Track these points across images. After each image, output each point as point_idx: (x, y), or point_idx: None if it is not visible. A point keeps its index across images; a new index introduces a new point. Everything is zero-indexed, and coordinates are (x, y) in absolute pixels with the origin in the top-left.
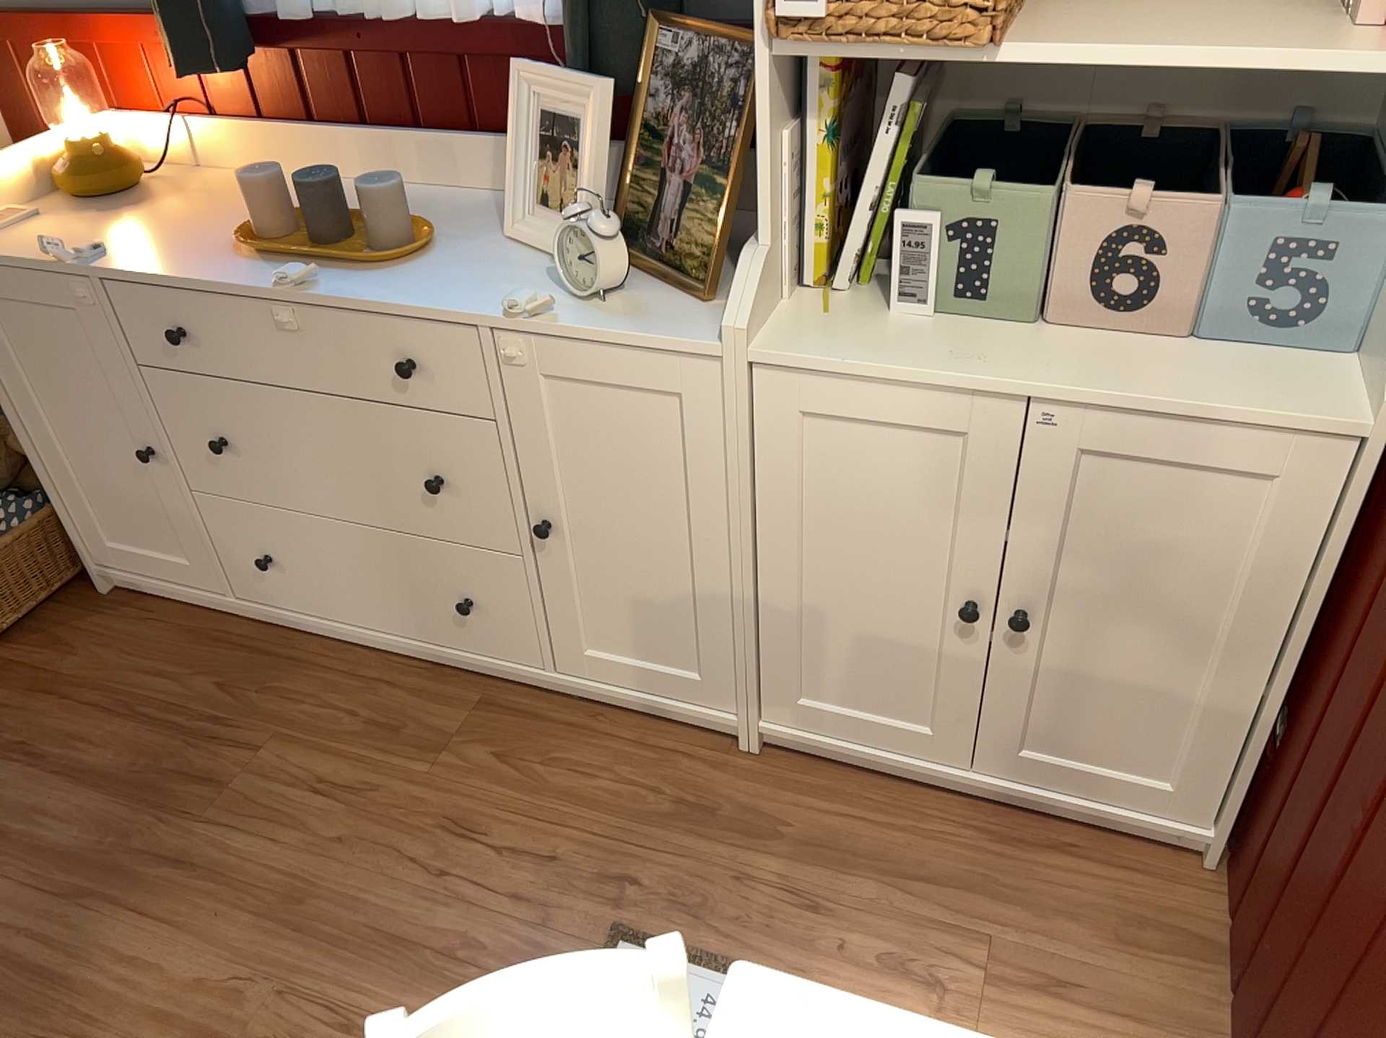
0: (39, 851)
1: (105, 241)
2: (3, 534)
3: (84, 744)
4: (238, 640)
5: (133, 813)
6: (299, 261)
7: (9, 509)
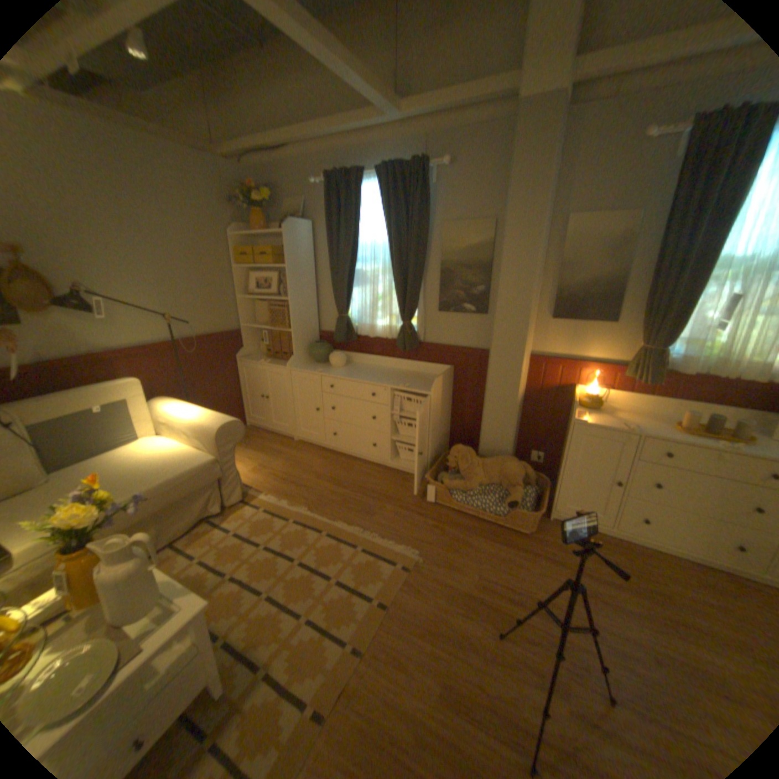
0: (626, 614)
1: (620, 422)
2: (529, 497)
3: (599, 575)
4: (613, 544)
5: (646, 605)
6: (707, 437)
7: (526, 489)
